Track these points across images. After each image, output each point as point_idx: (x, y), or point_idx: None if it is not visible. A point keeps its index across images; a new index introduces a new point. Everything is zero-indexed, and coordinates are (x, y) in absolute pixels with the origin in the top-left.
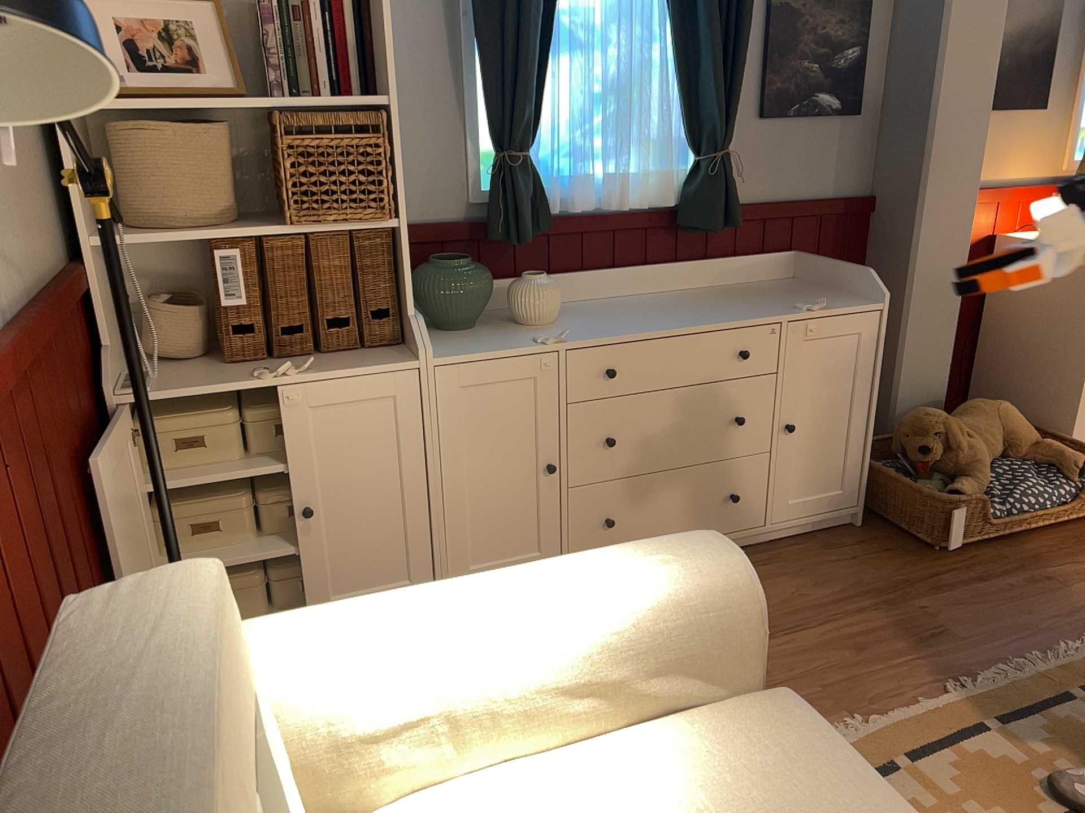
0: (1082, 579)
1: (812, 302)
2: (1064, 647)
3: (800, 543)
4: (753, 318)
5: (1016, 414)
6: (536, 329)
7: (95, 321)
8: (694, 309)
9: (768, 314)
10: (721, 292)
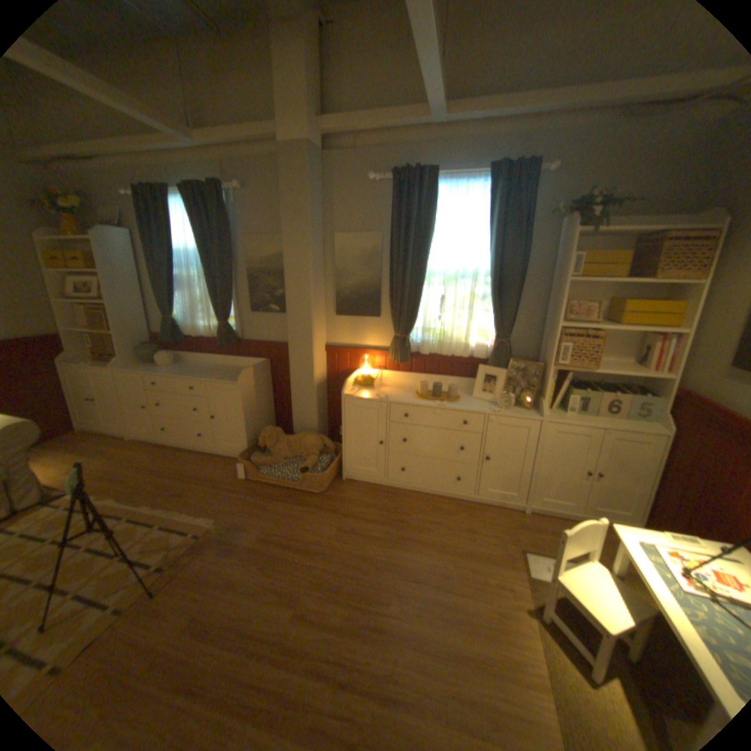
0: (251, 507)
1: (226, 378)
2: (189, 518)
3: (223, 460)
4: (196, 378)
5: (309, 442)
6: (153, 368)
7: (63, 347)
8: (199, 372)
9: (201, 378)
10: (229, 369)
